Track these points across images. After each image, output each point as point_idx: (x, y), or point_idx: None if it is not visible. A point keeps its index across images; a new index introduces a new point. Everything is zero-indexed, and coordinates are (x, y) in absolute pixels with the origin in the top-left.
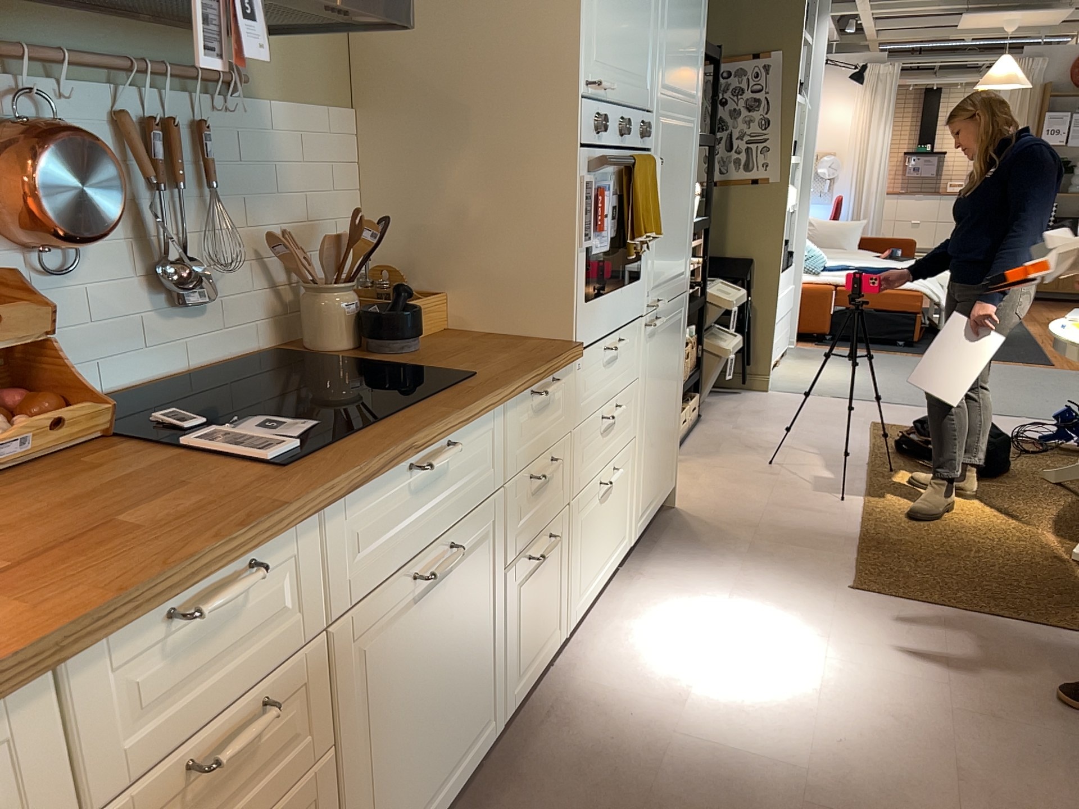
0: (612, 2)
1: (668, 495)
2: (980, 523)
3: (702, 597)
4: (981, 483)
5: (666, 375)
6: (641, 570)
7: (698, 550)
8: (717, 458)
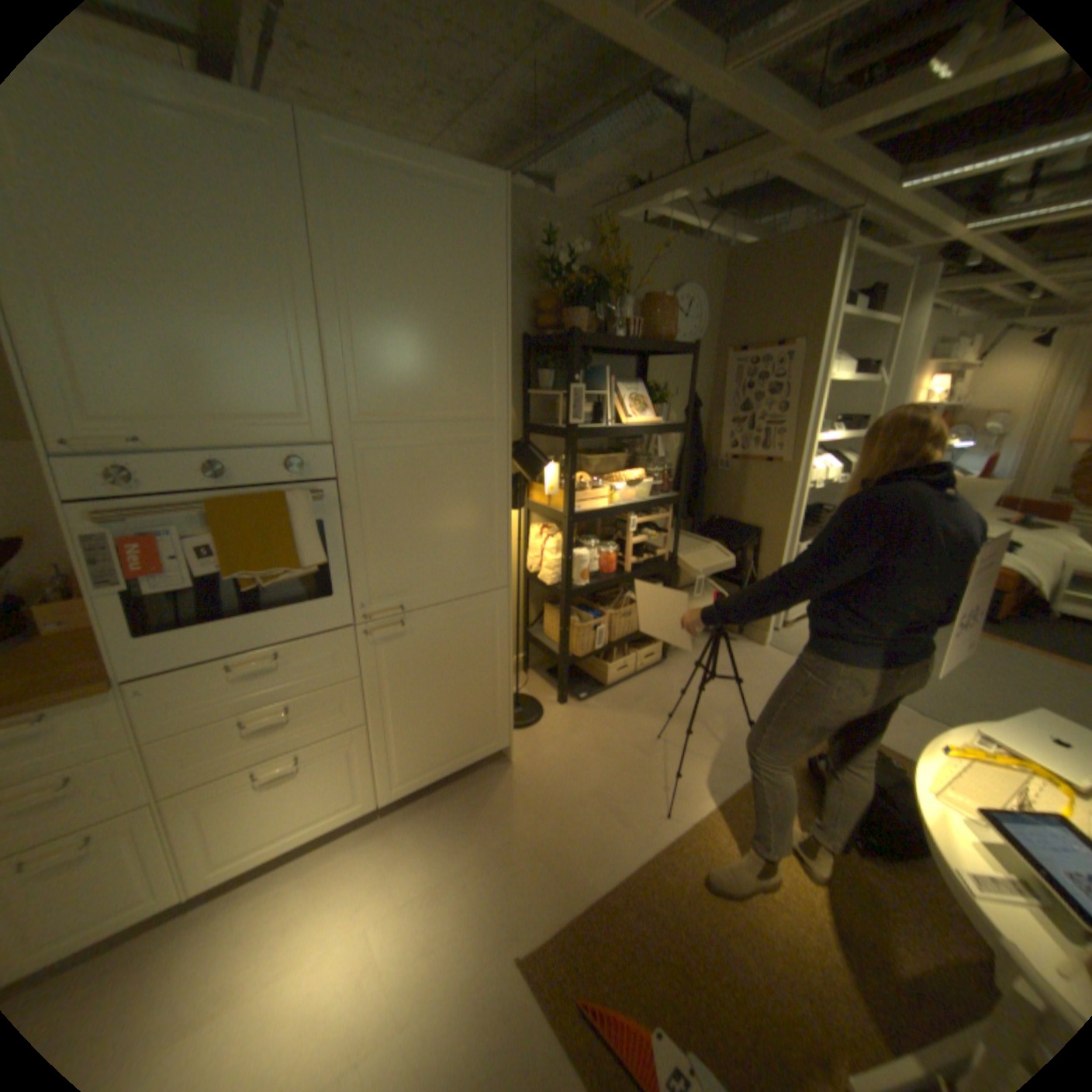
0: (127, 349)
1: (486, 756)
2: (789, 935)
3: (381, 894)
4: (867, 865)
5: (449, 665)
6: (387, 830)
7: (460, 827)
8: (618, 715)
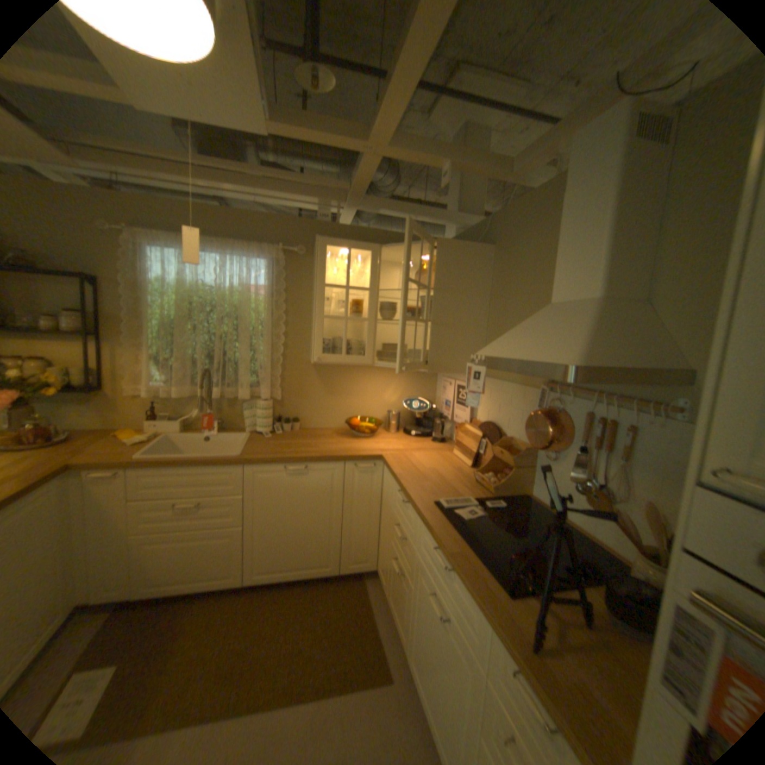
0: None
1: None
2: None
3: None
4: None
5: None
6: None
7: None
8: None
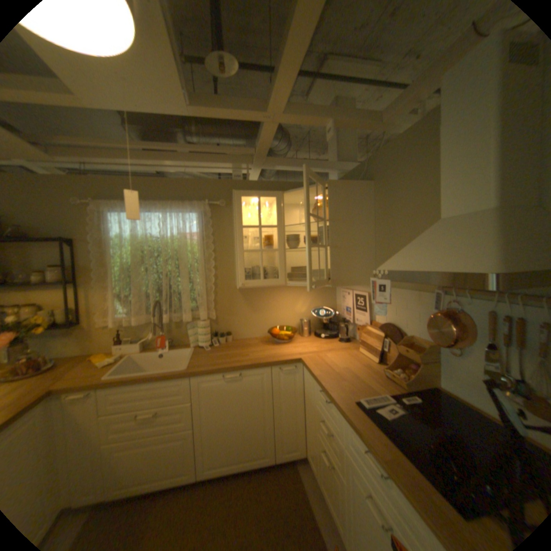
0: None
1: None
2: None
3: None
4: None
5: None
6: None
7: None
8: None
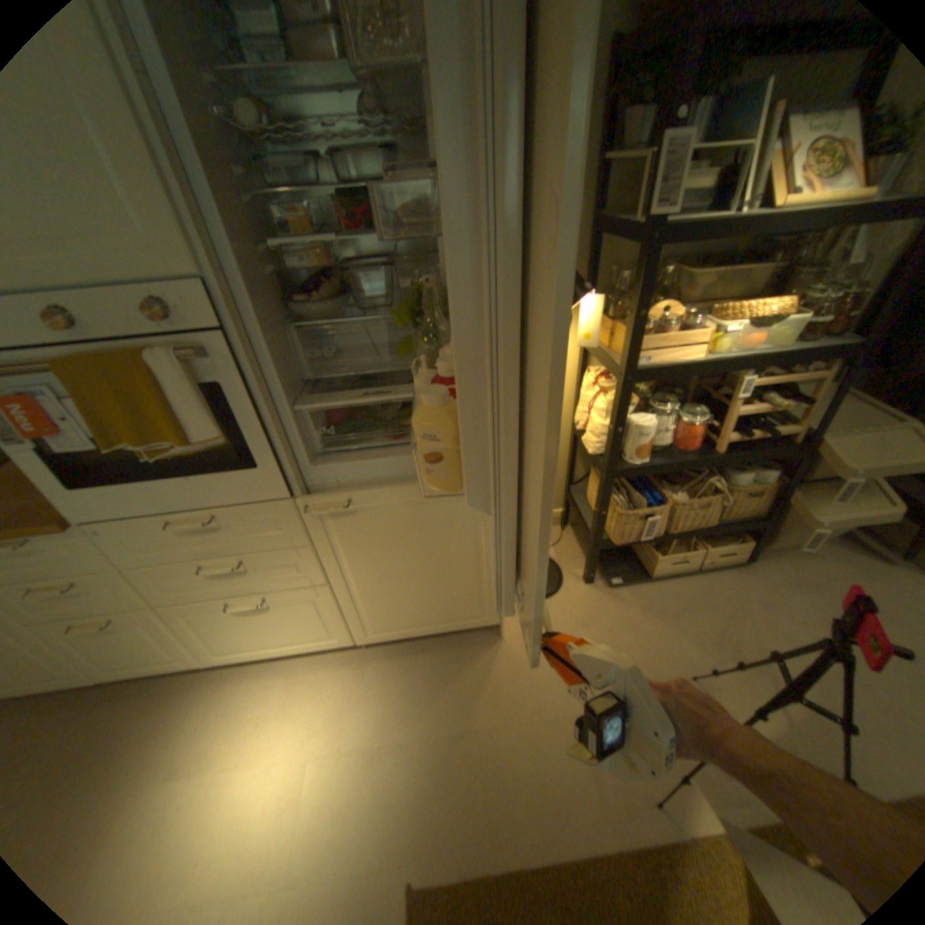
0: None
1: (472, 628)
2: None
3: (333, 731)
4: None
5: (418, 548)
6: (365, 665)
7: (424, 693)
8: (654, 624)
